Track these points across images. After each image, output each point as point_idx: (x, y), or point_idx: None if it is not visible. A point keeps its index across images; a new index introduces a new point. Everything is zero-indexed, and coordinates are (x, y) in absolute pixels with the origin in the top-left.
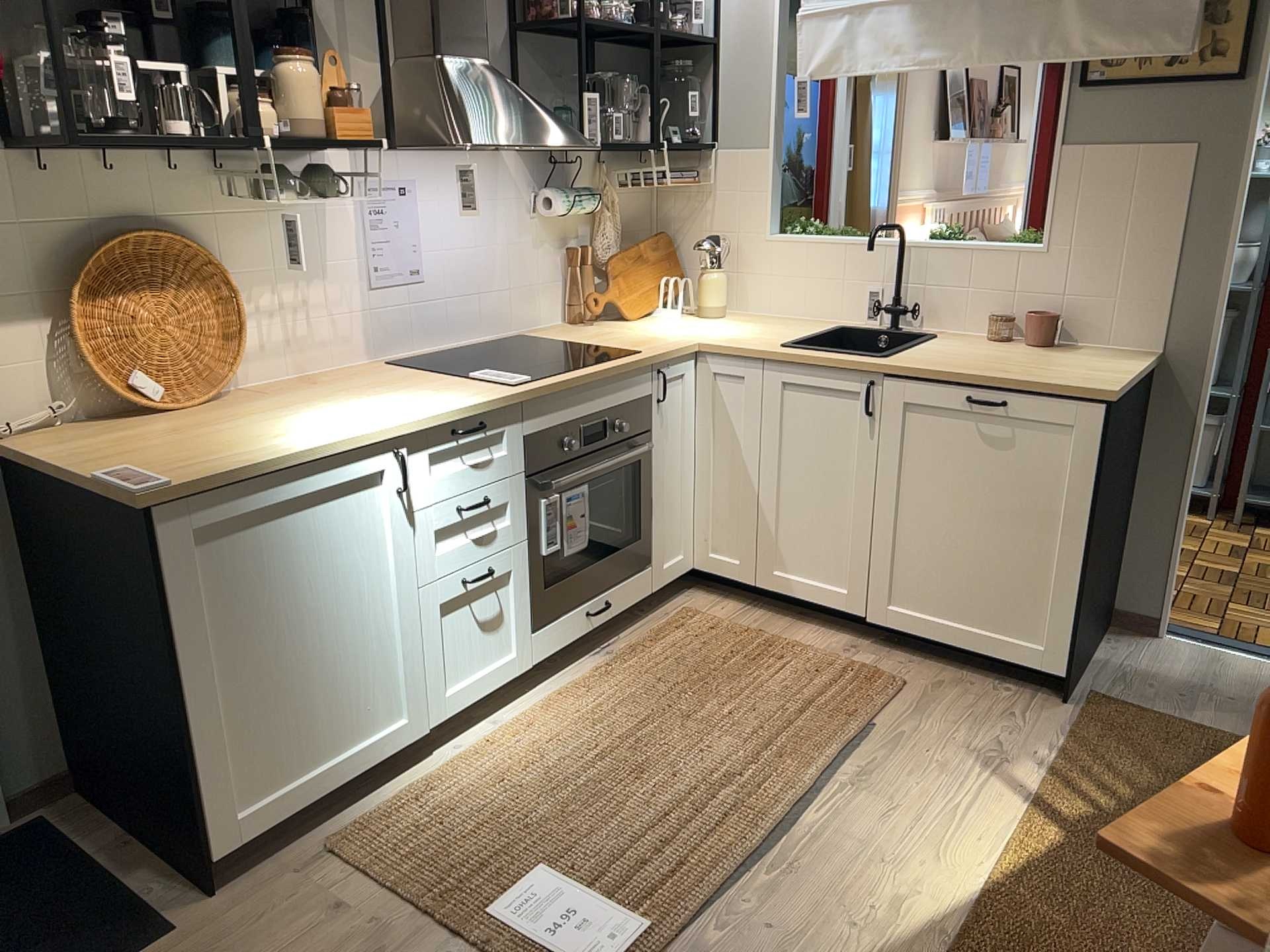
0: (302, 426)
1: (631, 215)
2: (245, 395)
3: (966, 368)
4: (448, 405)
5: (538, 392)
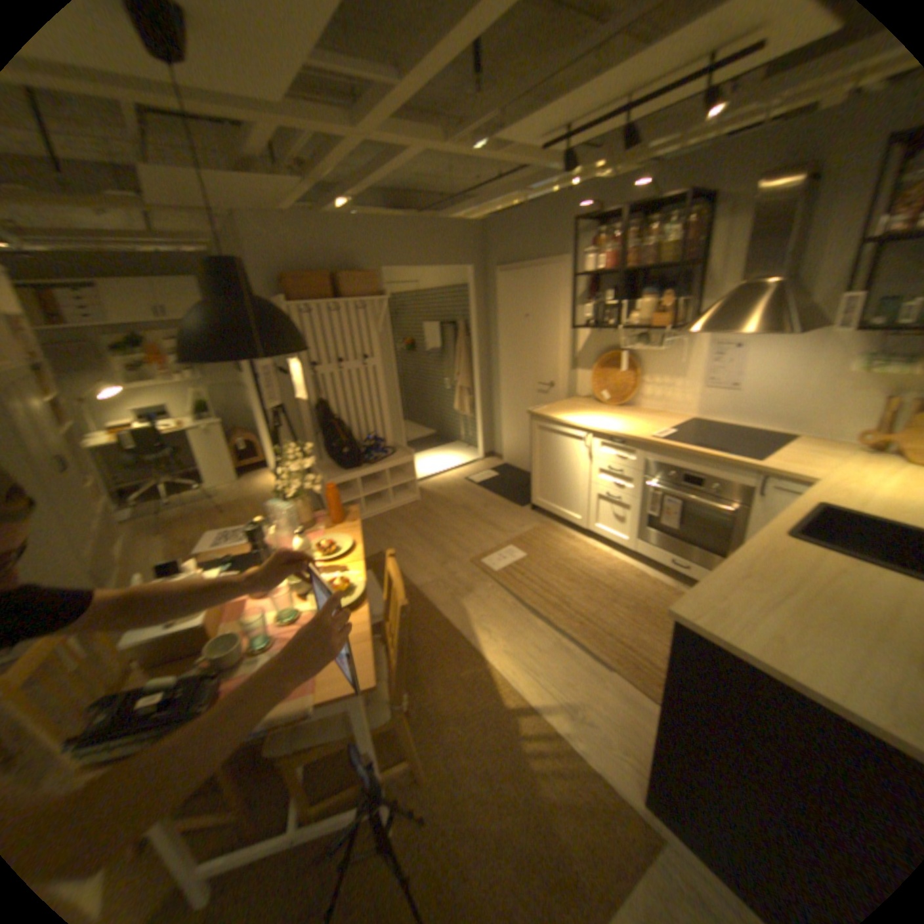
0: (588, 416)
1: None
2: (631, 408)
3: (759, 564)
4: (615, 429)
5: (653, 443)
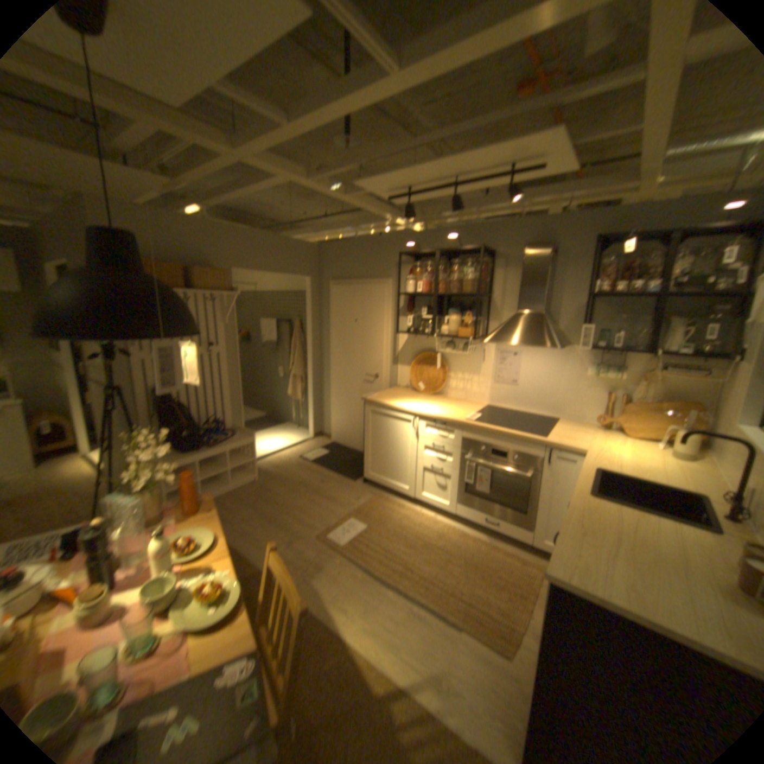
0: (411, 404)
1: (686, 389)
2: (440, 397)
3: (584, 523)
4: (436, 414)
5: (467, 426)
